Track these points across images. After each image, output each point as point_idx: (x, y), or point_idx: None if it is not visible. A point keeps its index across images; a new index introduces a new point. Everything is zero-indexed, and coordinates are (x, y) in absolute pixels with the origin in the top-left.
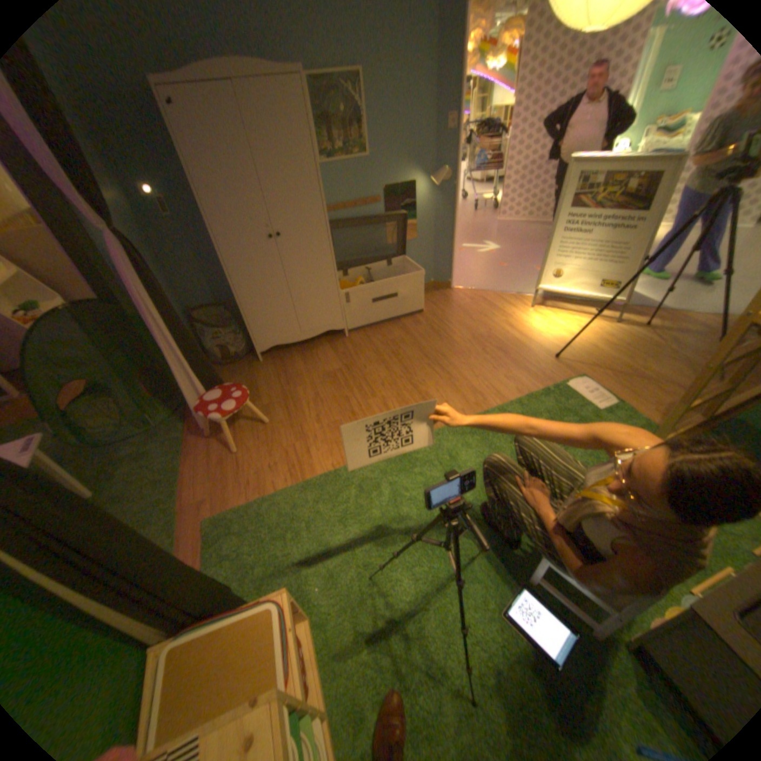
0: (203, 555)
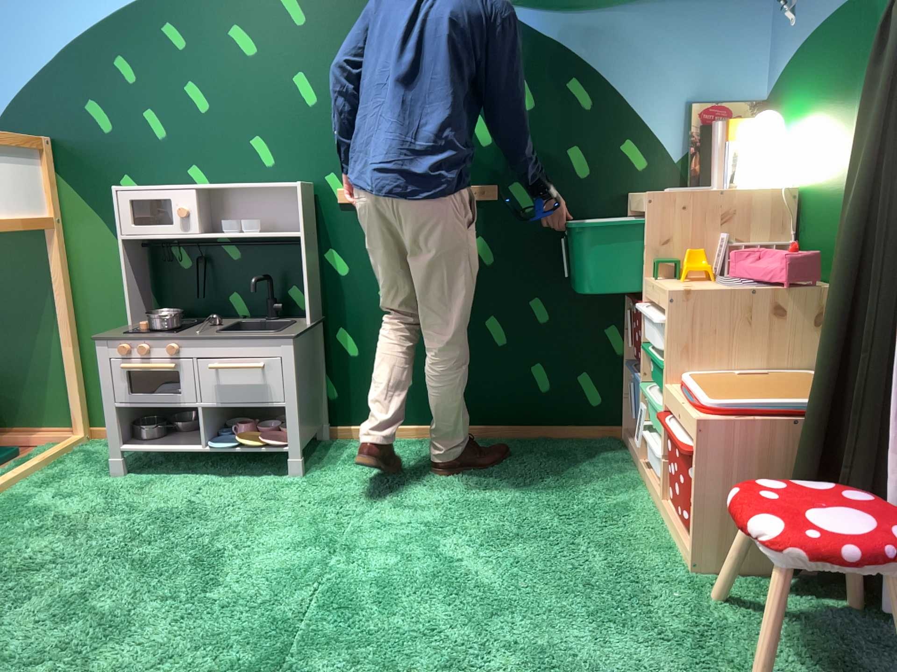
0: None
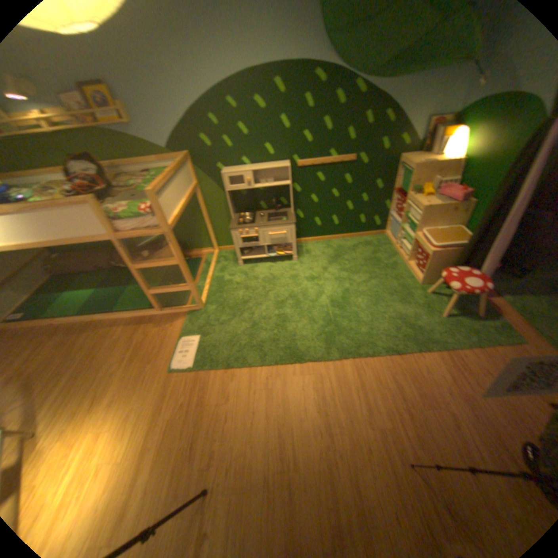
0: (503, 321)
